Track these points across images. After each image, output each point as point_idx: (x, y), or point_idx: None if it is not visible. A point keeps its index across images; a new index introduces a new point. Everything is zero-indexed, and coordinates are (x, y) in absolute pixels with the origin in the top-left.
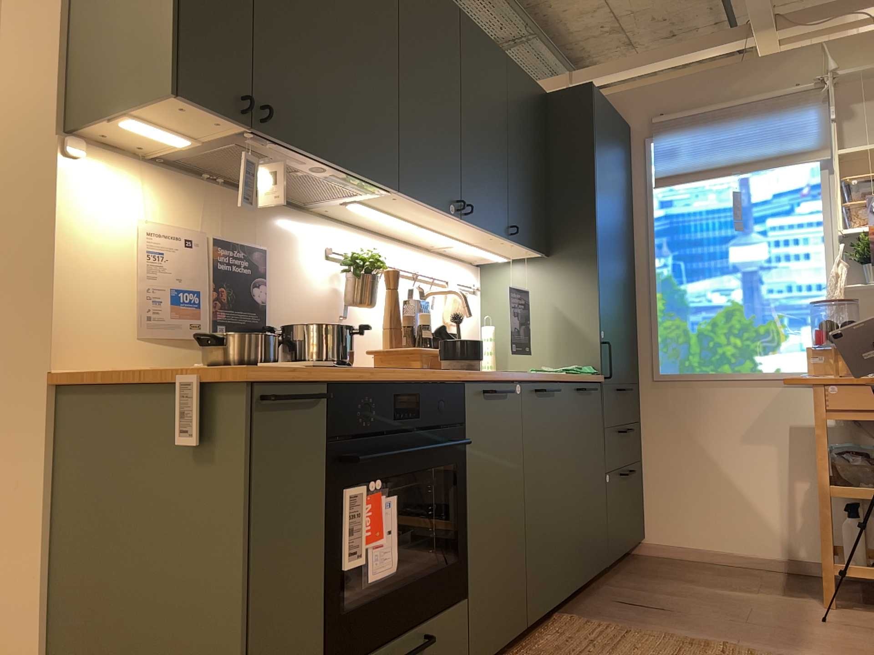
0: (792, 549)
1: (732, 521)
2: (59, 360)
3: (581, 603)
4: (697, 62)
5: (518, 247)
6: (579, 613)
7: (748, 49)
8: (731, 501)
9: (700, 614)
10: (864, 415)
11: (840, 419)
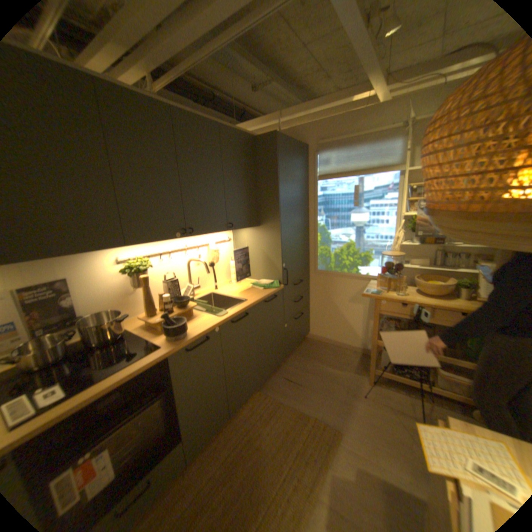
0: (365, 346)
1: (342, 332)
2: None
3: (269, 381)
4: (345, 104)
5: (238, 229)
6: (265, 389)
7: (373, 95)
8: (343, 324)
9: (315, 390)
10: (397, 315)
11: (386, 315)
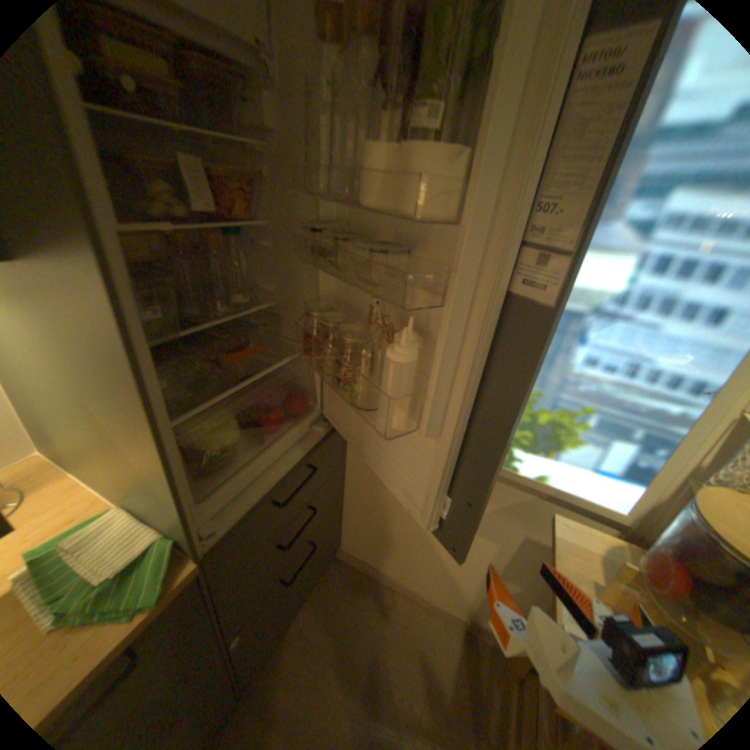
0: (478, 619)
1: (425, 576)
2: None
3: None
4: None
5: None
6: None
7: None
8: (429, 562)
9: None
10: None
11: None
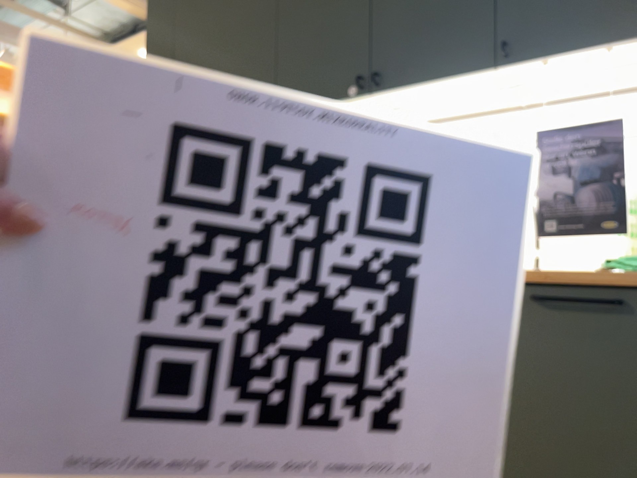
0: None
1: None
2: None
3: None
4: None
5: (574, 58)
6: None
7: None
8: None
9: None
10: None
11: None
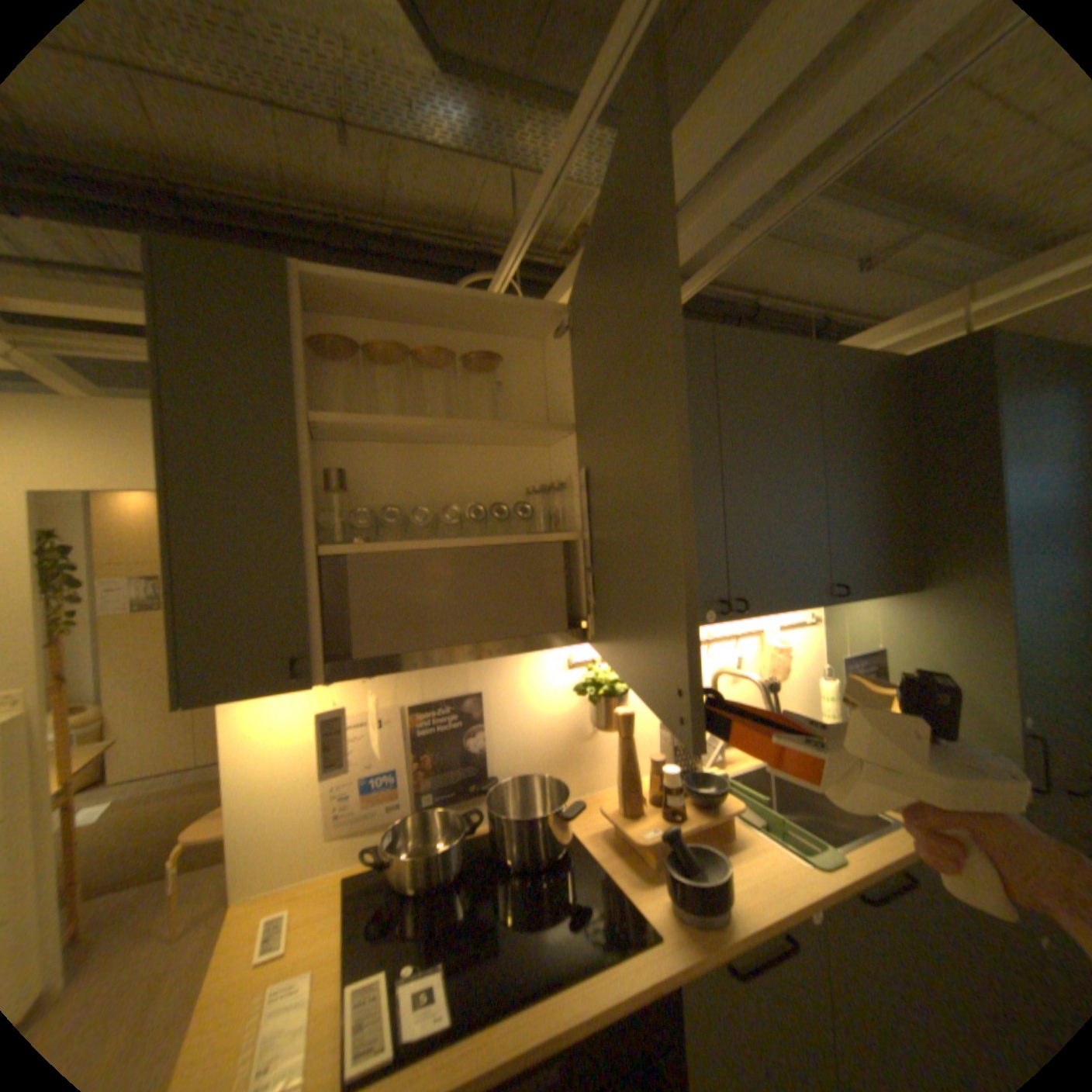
0: None
1: None
2: (237, 890)
3: None
4: None
5: (860, 597)
6: None
7: None
8: None
9: None
10: None
11: None
